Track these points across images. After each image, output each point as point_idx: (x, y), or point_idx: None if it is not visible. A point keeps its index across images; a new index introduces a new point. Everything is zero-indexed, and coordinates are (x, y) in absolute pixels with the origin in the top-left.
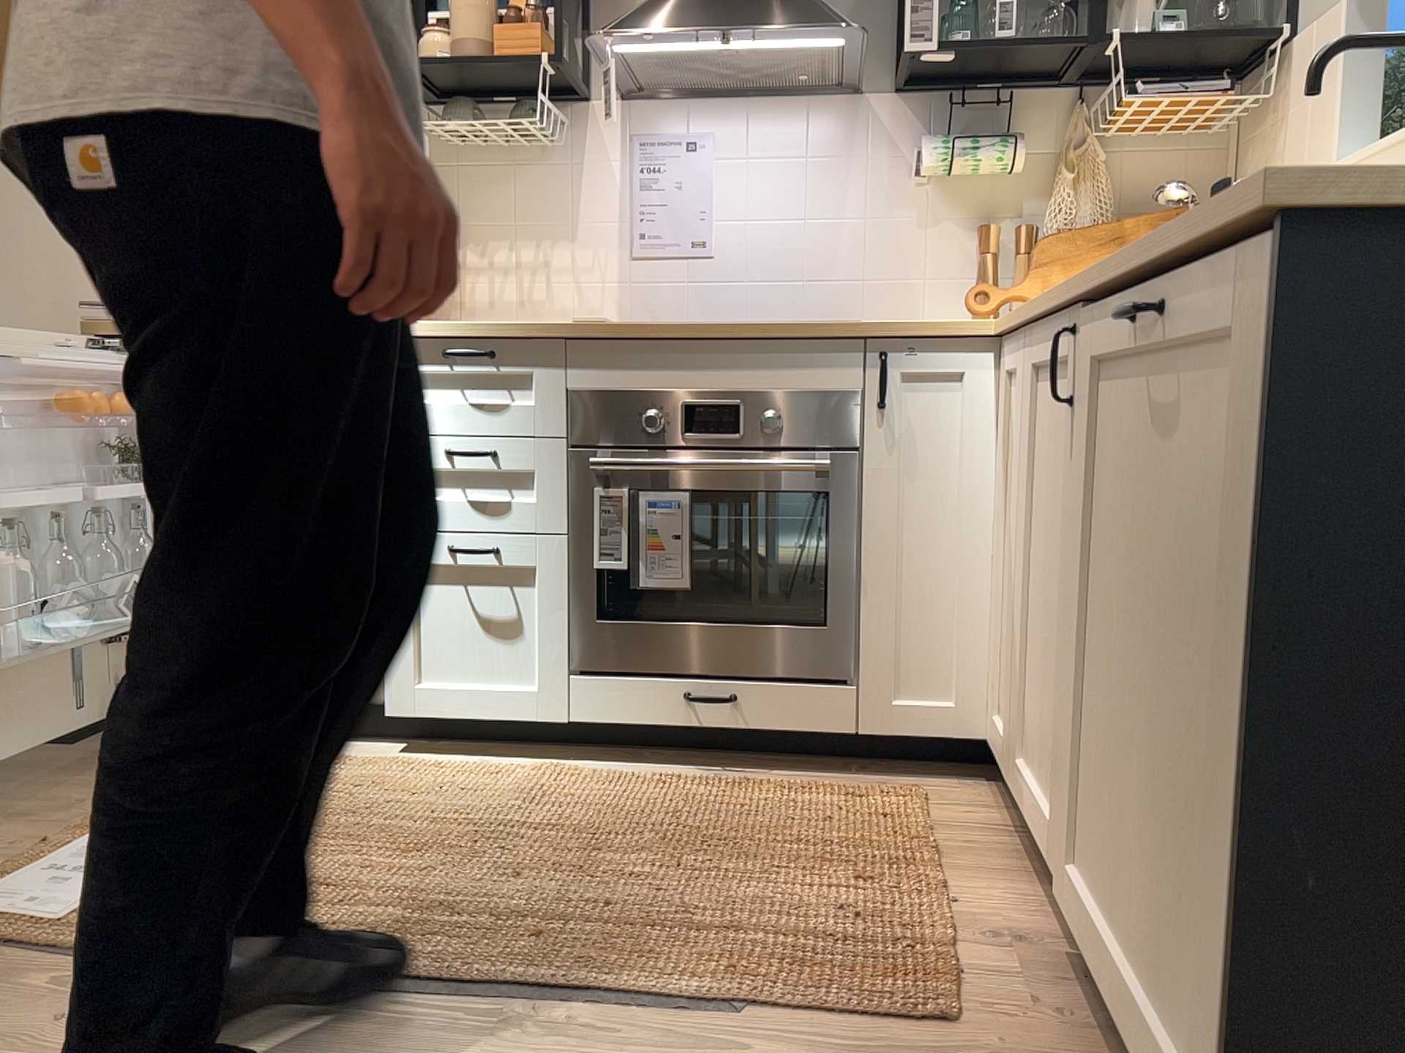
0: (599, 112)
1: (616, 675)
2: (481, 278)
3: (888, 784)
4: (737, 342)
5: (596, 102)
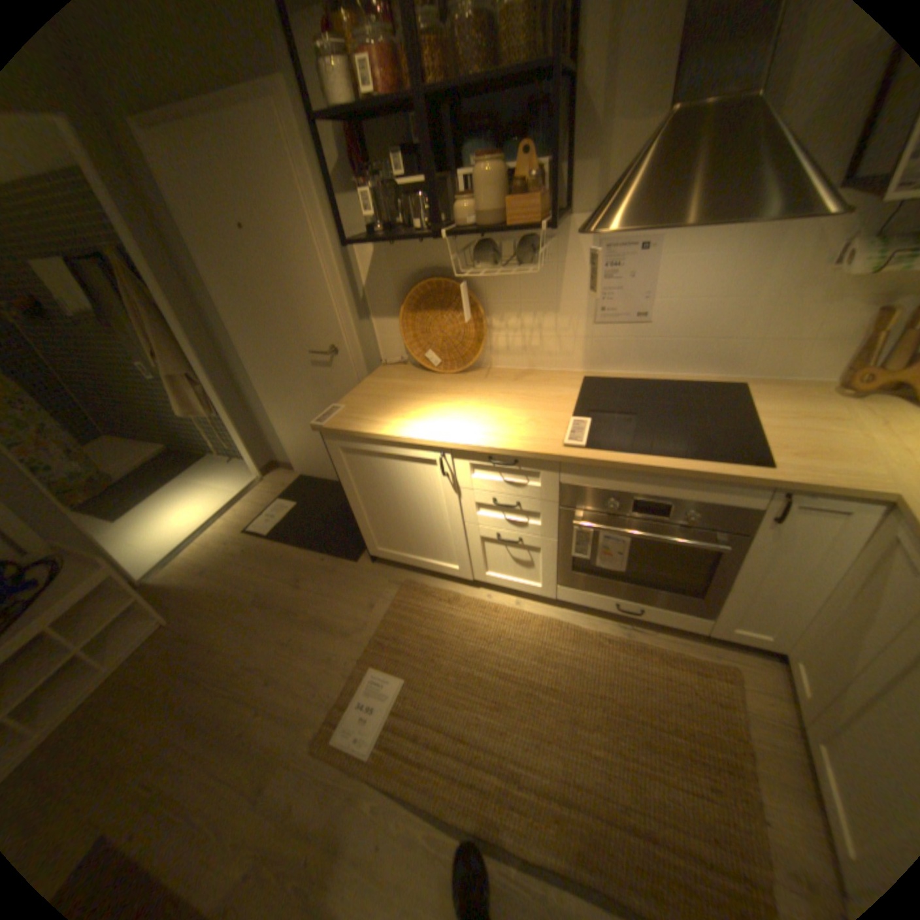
0: (578, 221)
1: (579, 582)
2: (501, 332)
3: (719, 656)
4: (675, 475)
5: (577, 213)
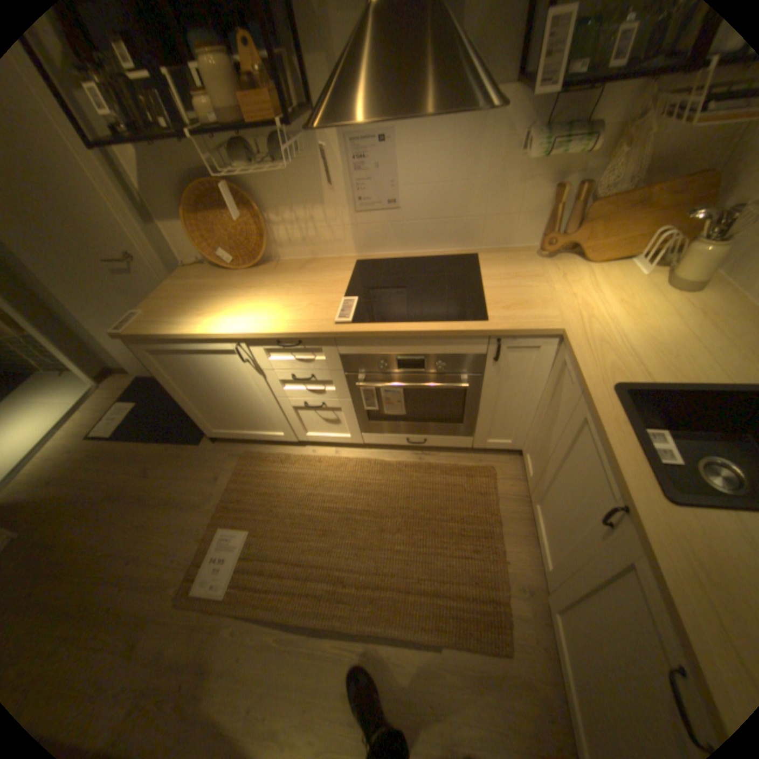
0: None
1: (378, 427)
2: (281, 226)
3: (480, 459)
4: (420, 336)
5: None
